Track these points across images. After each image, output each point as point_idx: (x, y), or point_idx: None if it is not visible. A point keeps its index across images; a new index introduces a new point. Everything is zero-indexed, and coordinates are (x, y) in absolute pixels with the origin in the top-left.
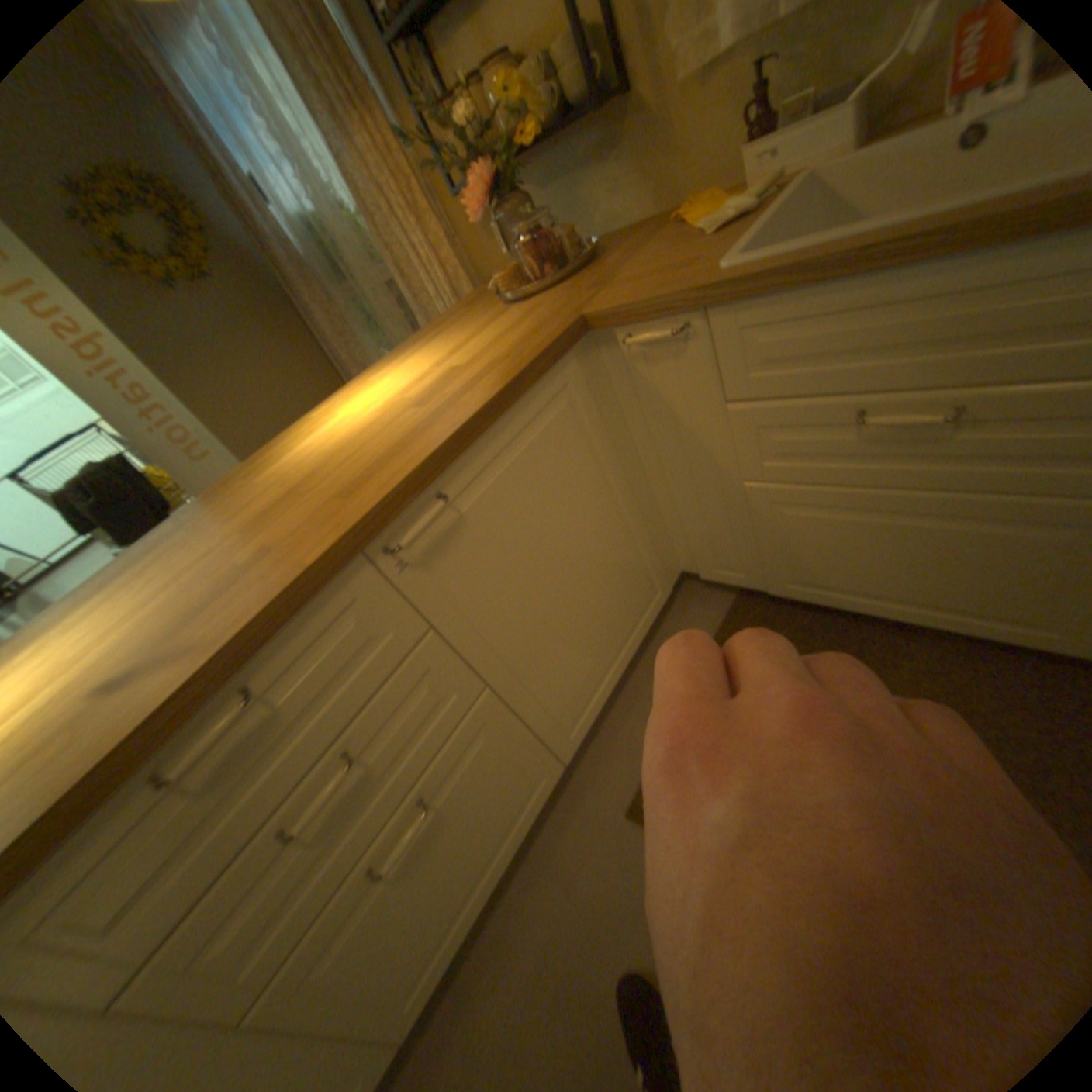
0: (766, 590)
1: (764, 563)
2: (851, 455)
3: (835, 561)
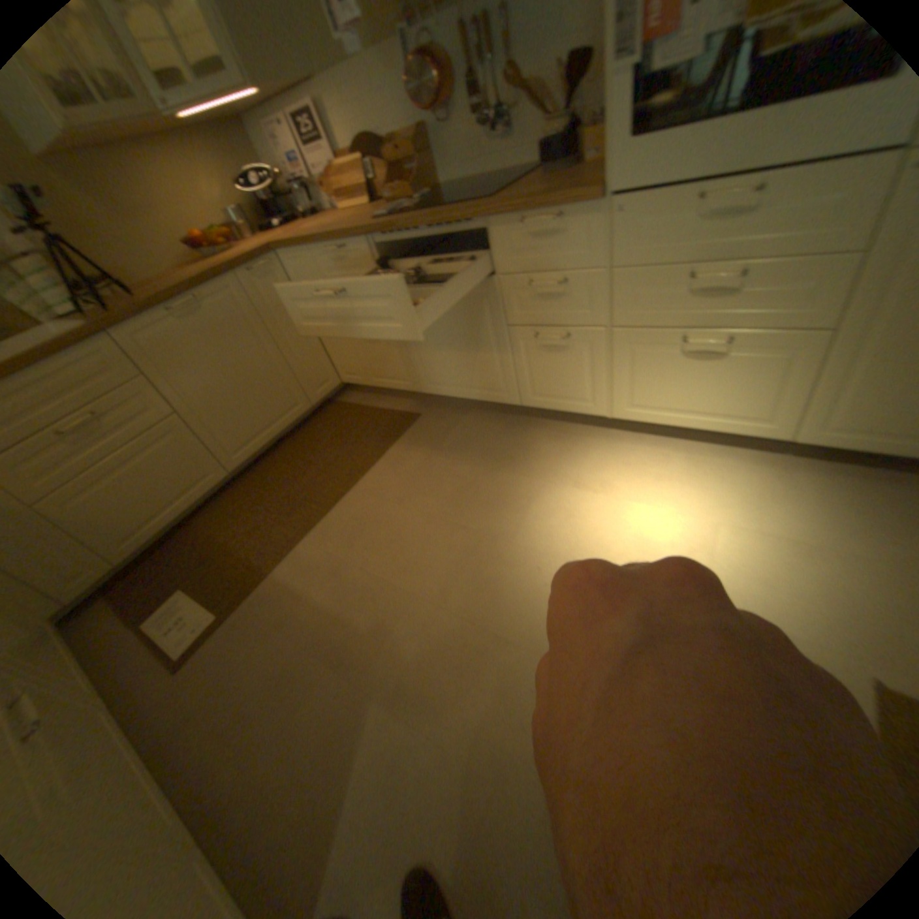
0: (111, 566)
1: (91, 547)
2: (70, 453)
3: (120, 510)
